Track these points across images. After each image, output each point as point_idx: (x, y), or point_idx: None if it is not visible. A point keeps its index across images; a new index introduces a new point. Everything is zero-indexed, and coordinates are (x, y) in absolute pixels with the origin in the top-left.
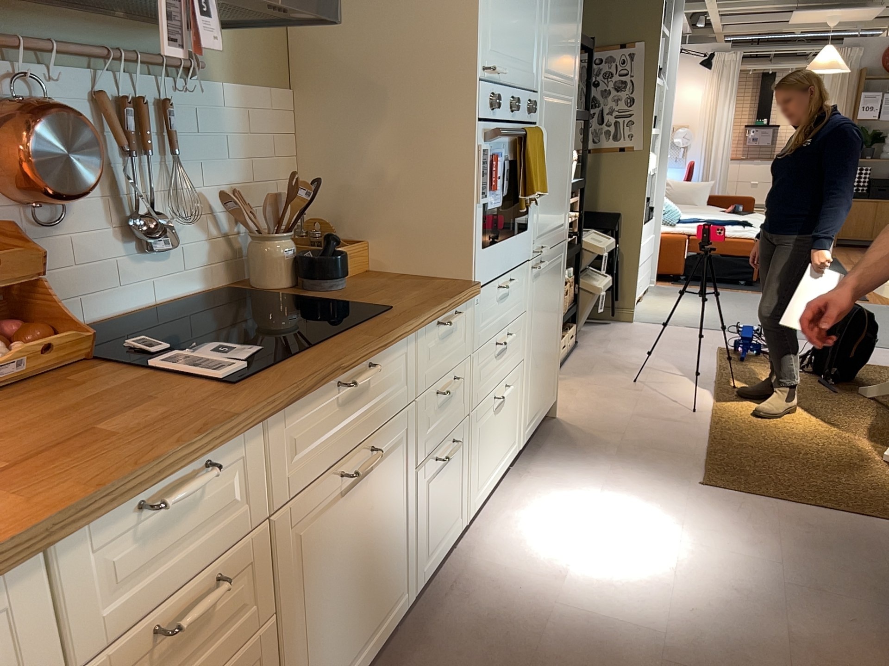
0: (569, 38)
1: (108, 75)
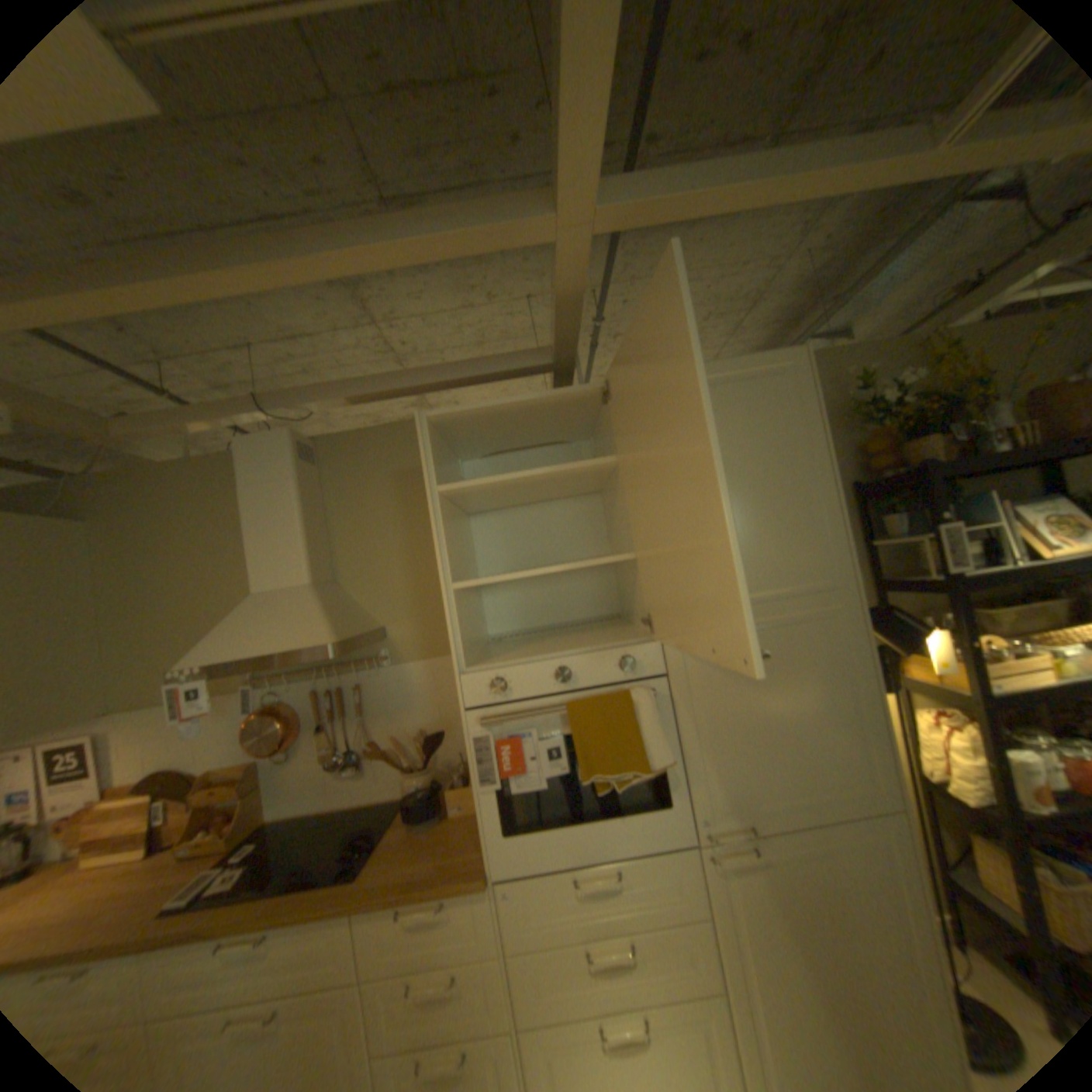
0: (772, 539)
1: (318, 681)
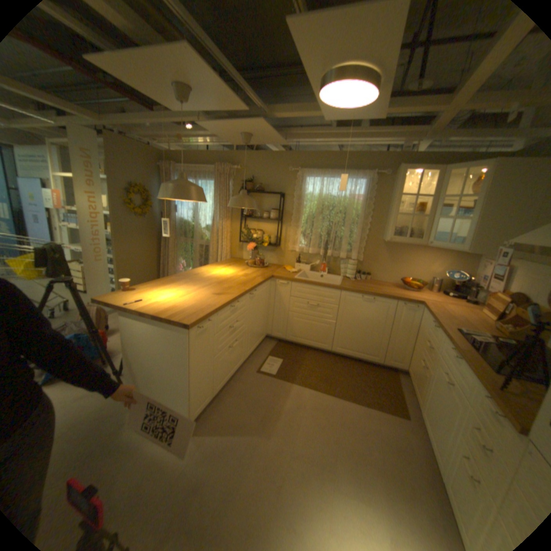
0: None
1: None
